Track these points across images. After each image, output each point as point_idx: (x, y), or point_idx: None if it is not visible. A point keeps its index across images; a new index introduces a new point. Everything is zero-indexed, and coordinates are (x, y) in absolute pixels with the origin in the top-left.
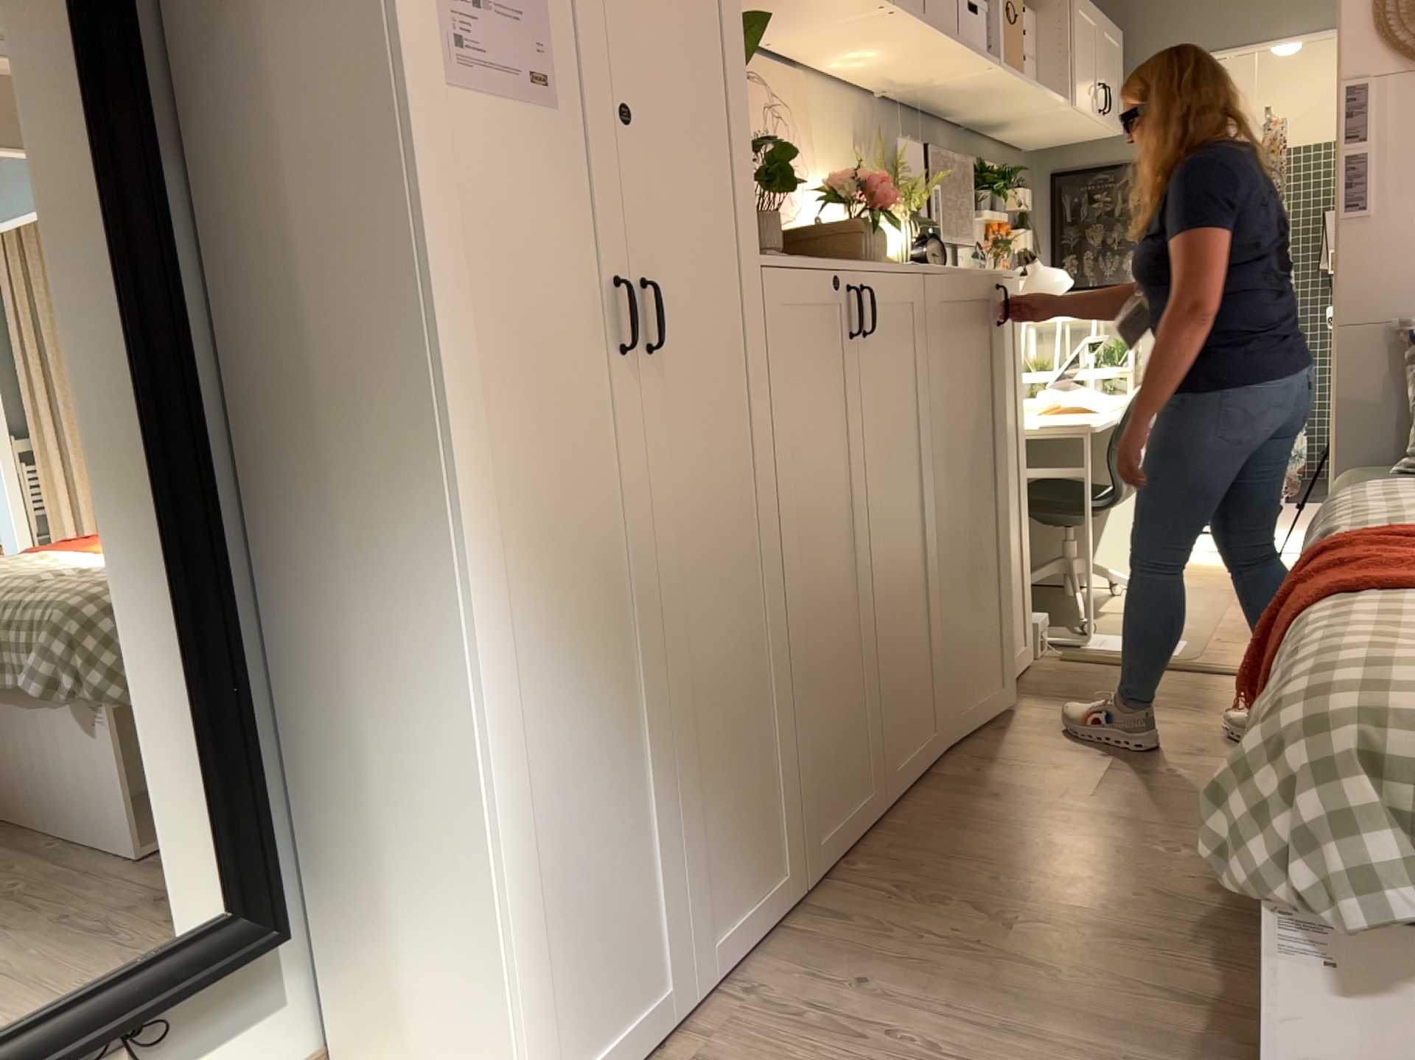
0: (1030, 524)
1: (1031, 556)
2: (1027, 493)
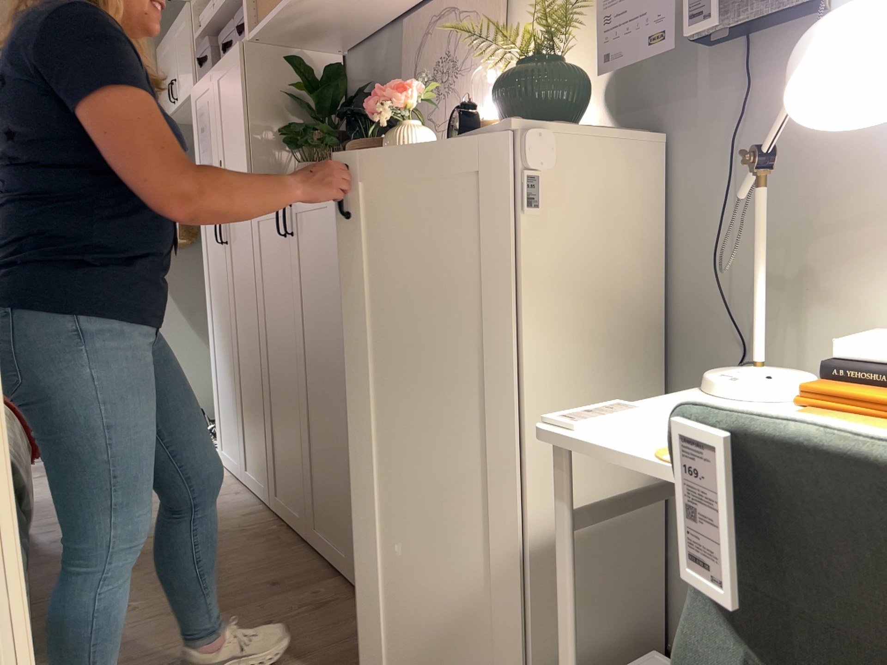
0: (520, 536)
1: (521, 585)
2: (515, 484)
